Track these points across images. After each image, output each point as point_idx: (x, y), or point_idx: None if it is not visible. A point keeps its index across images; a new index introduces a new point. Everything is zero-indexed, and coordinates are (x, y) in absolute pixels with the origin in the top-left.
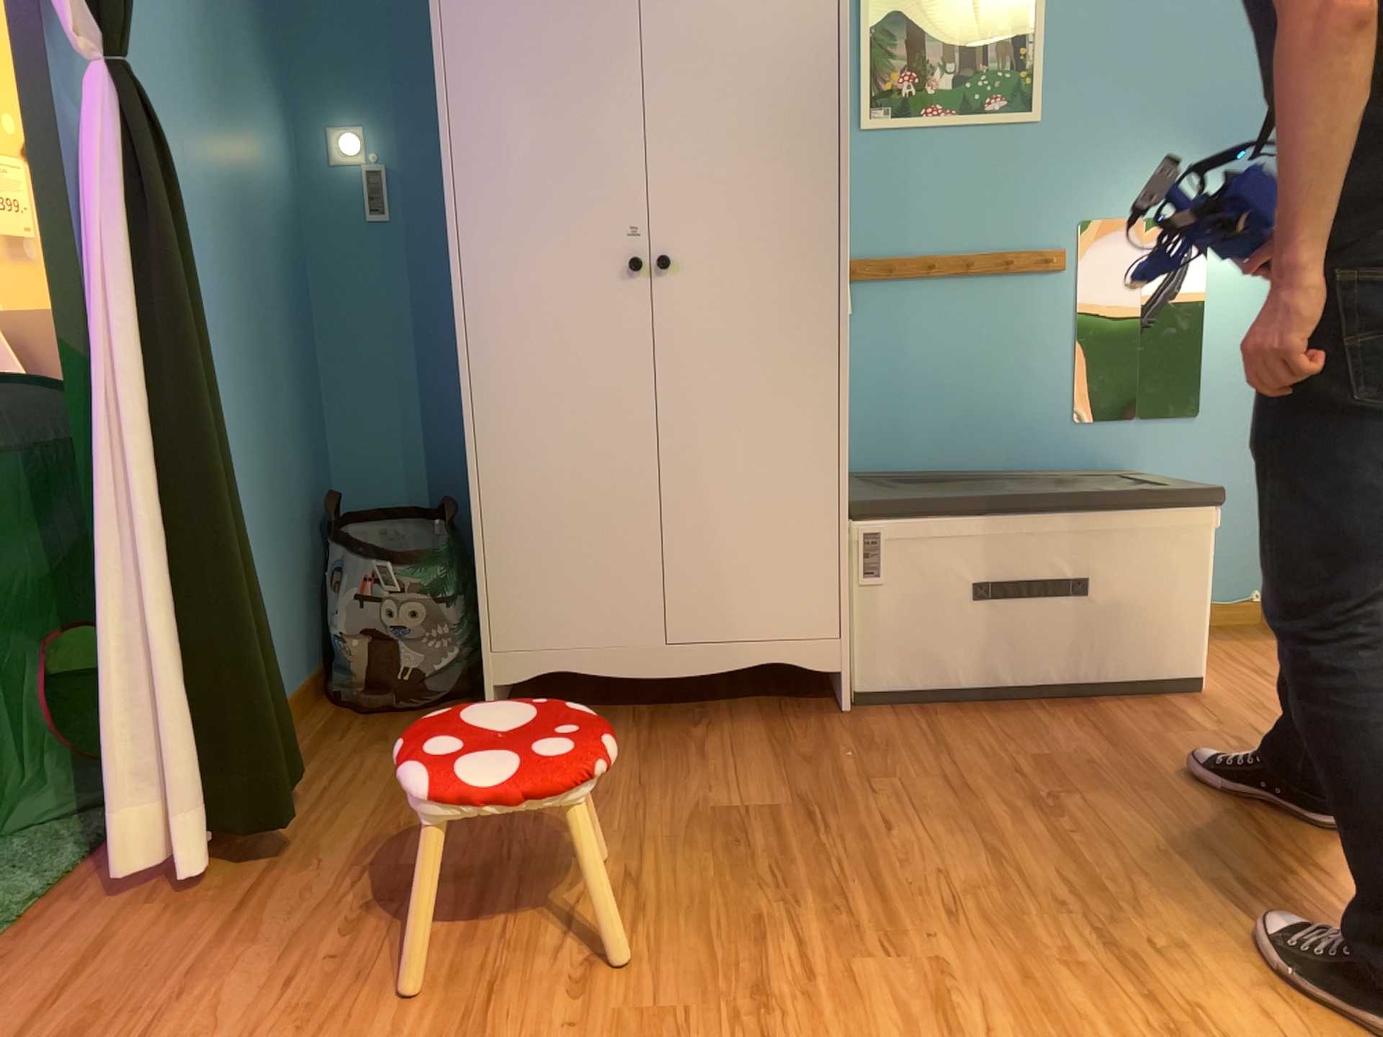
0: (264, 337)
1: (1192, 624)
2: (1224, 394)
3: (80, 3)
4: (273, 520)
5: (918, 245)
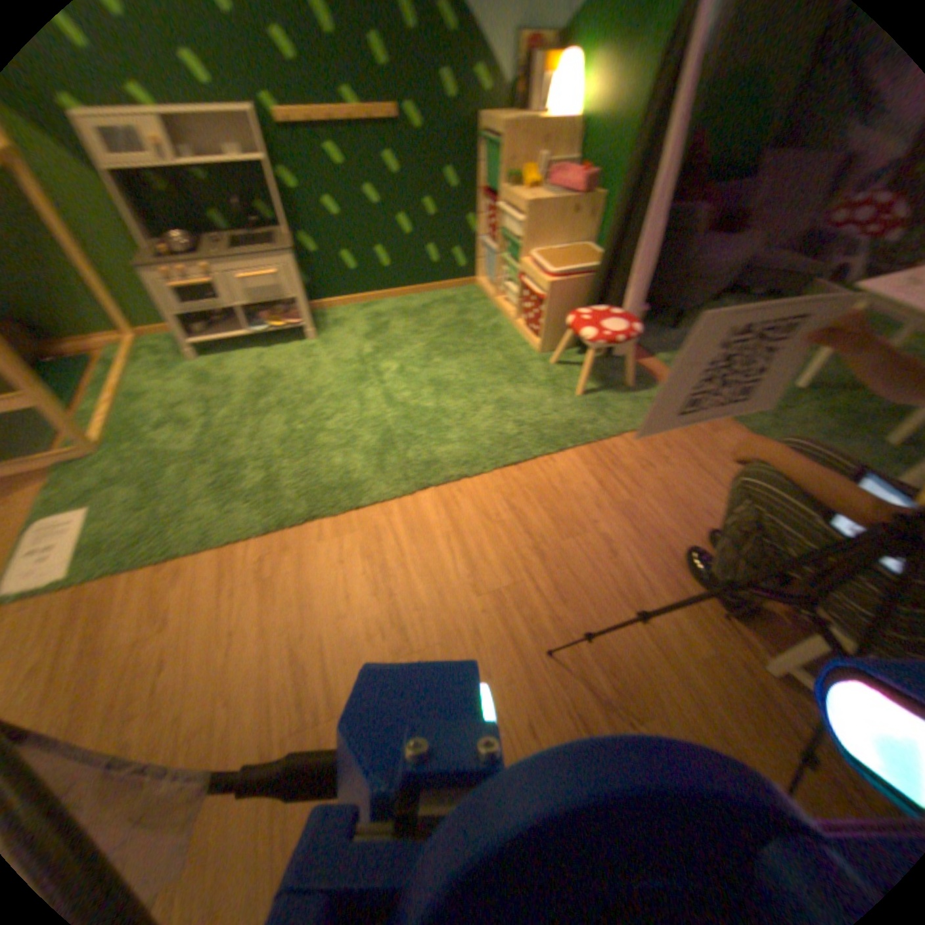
0: None
1: None
2: None
3: None
4: None
5: None
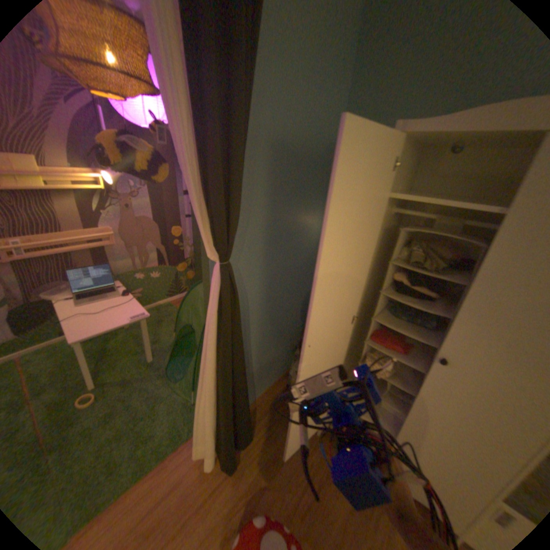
0: (292, 291)
1: None
2: None
3: (214, 243)
4: (281, 342)
5: None
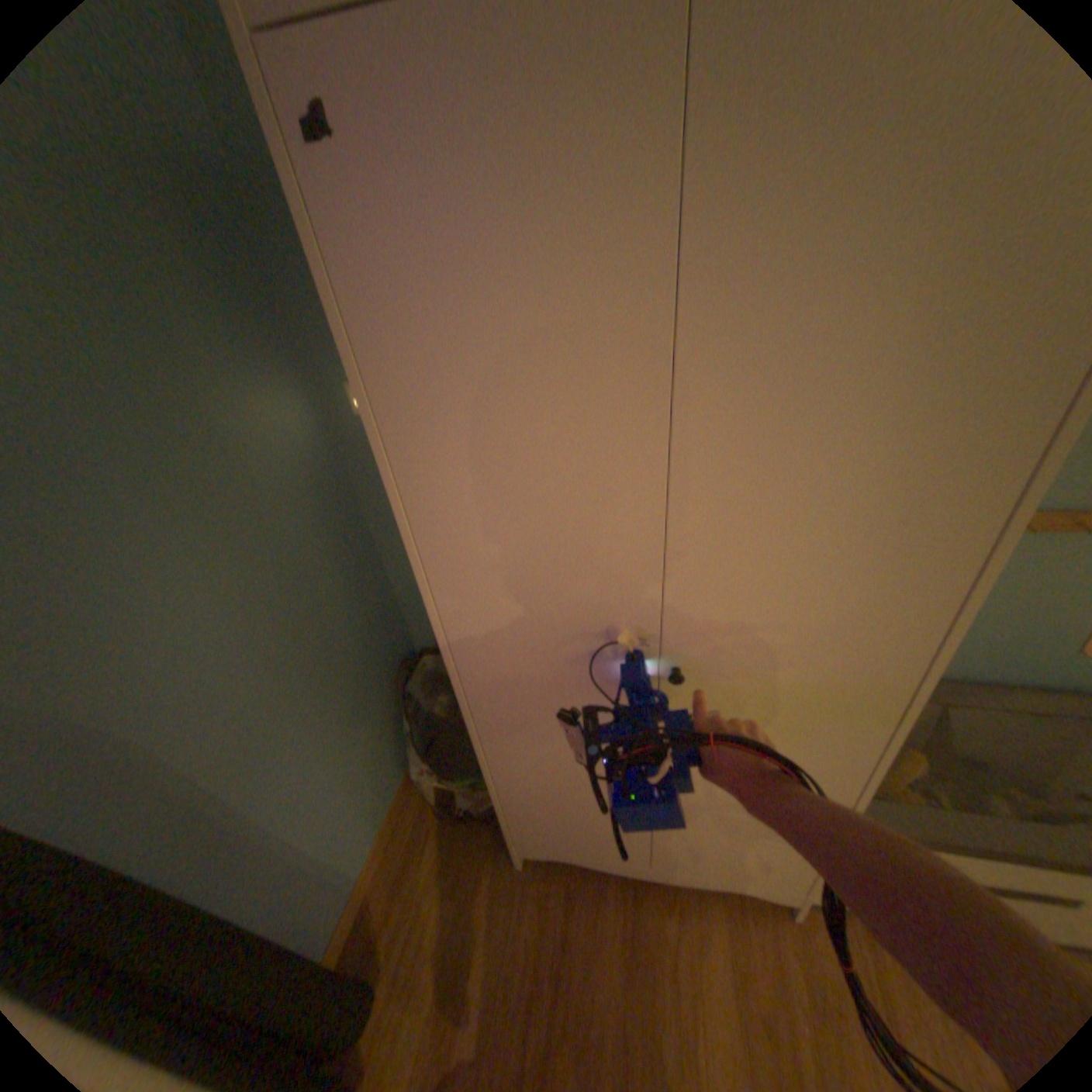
0: (310, 614)
1: None
2: None
3: None
4: (351, 732)
5: None
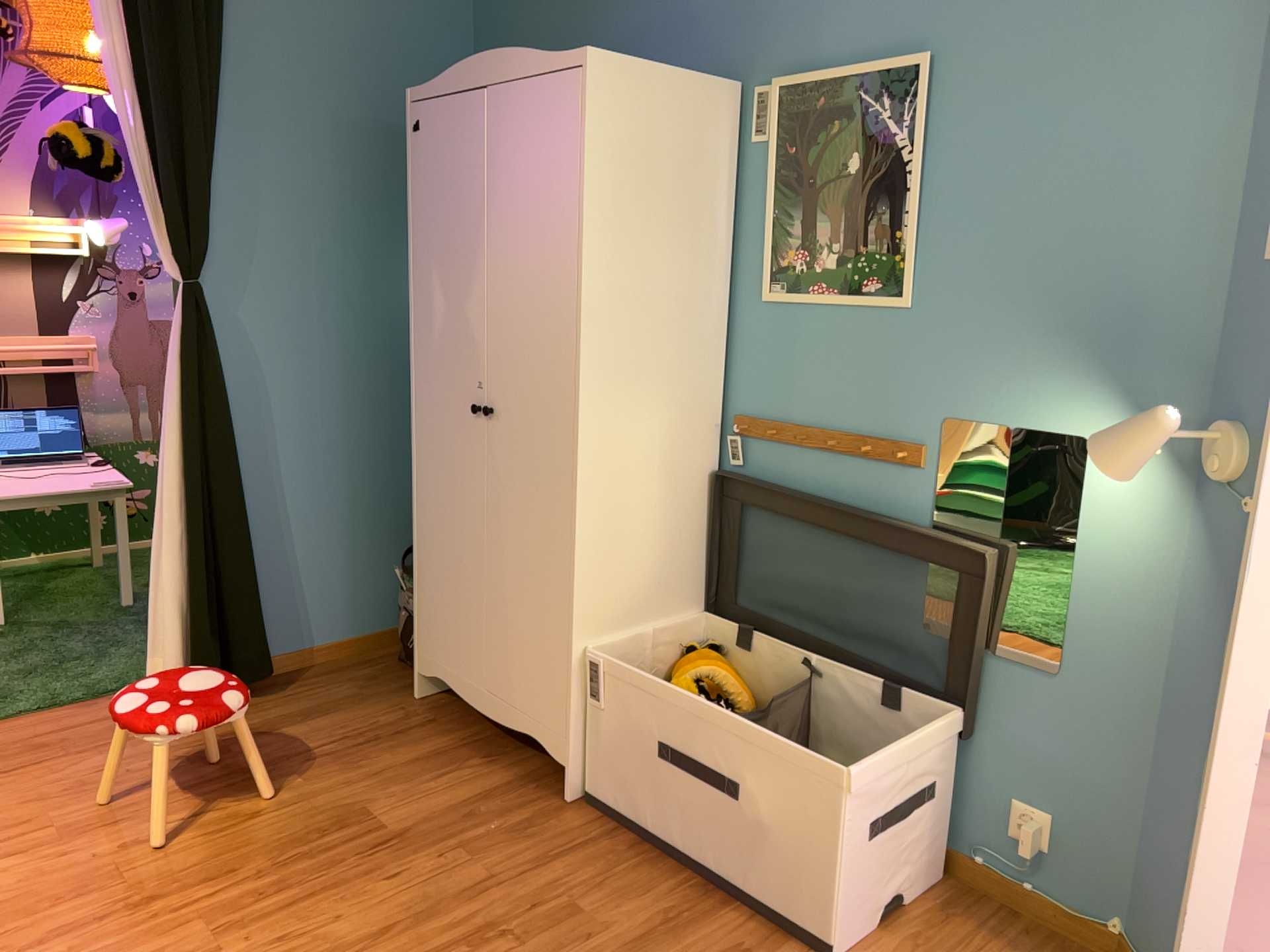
0: (389, 408)
1: (831, 884)
2: (1093, 658)
3: (172, 251)
4: (372, 522)
5: (800, 413)
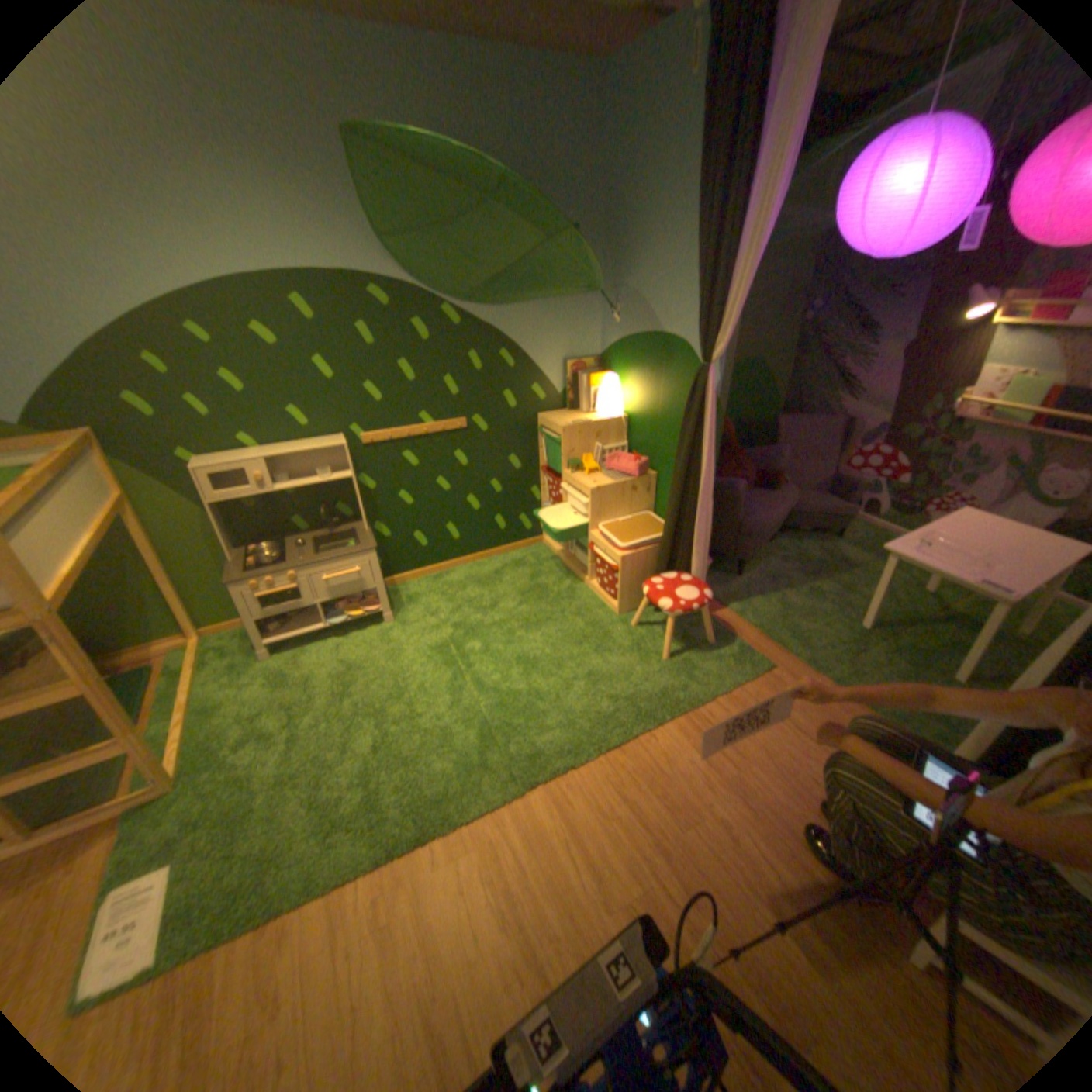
0: None
1: None
2: None
3: None
4: None
5: None
